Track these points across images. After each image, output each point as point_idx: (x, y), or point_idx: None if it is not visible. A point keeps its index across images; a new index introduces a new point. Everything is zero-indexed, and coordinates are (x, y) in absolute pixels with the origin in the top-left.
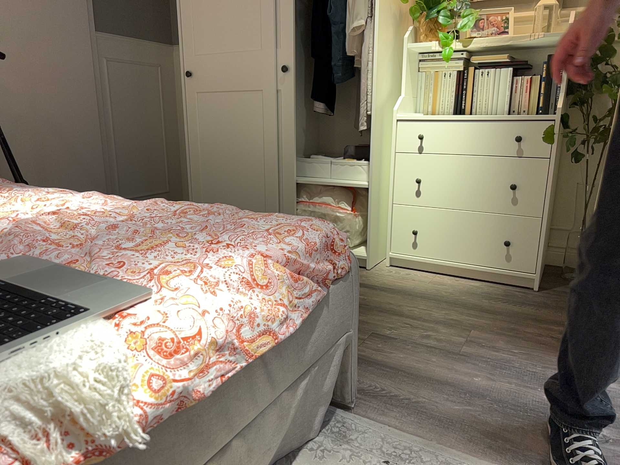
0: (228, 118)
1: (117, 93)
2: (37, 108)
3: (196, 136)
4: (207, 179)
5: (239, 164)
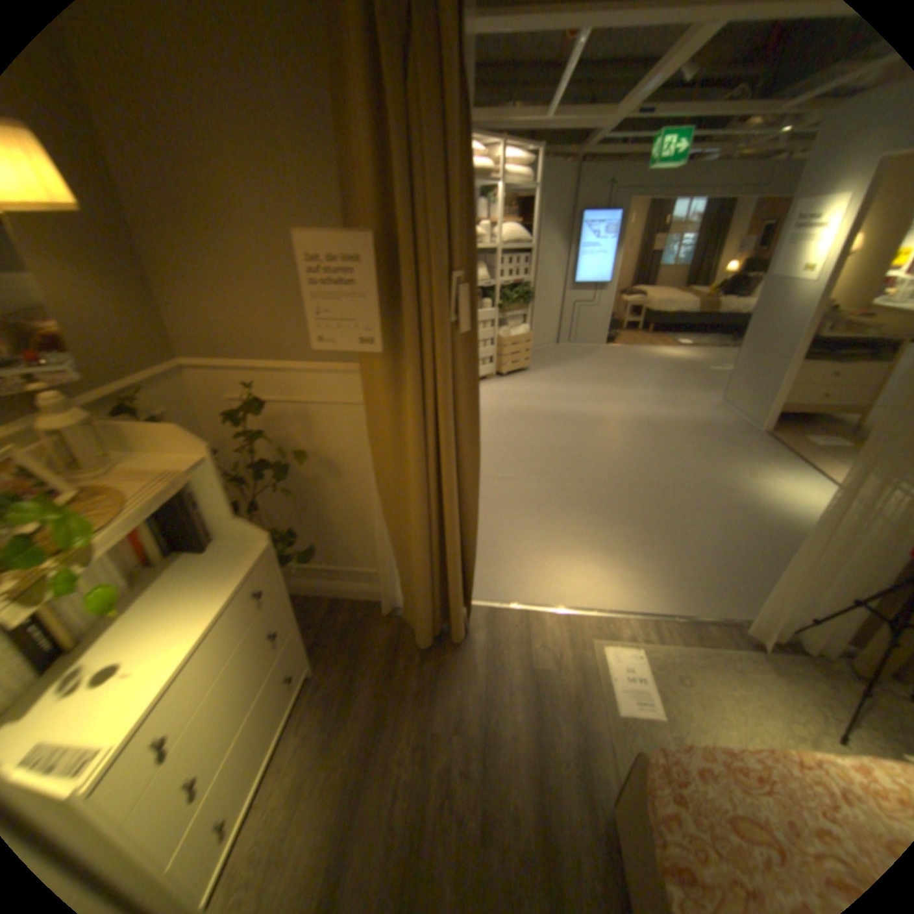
0: None
1: None
2: None
3: None
4: None
5: None
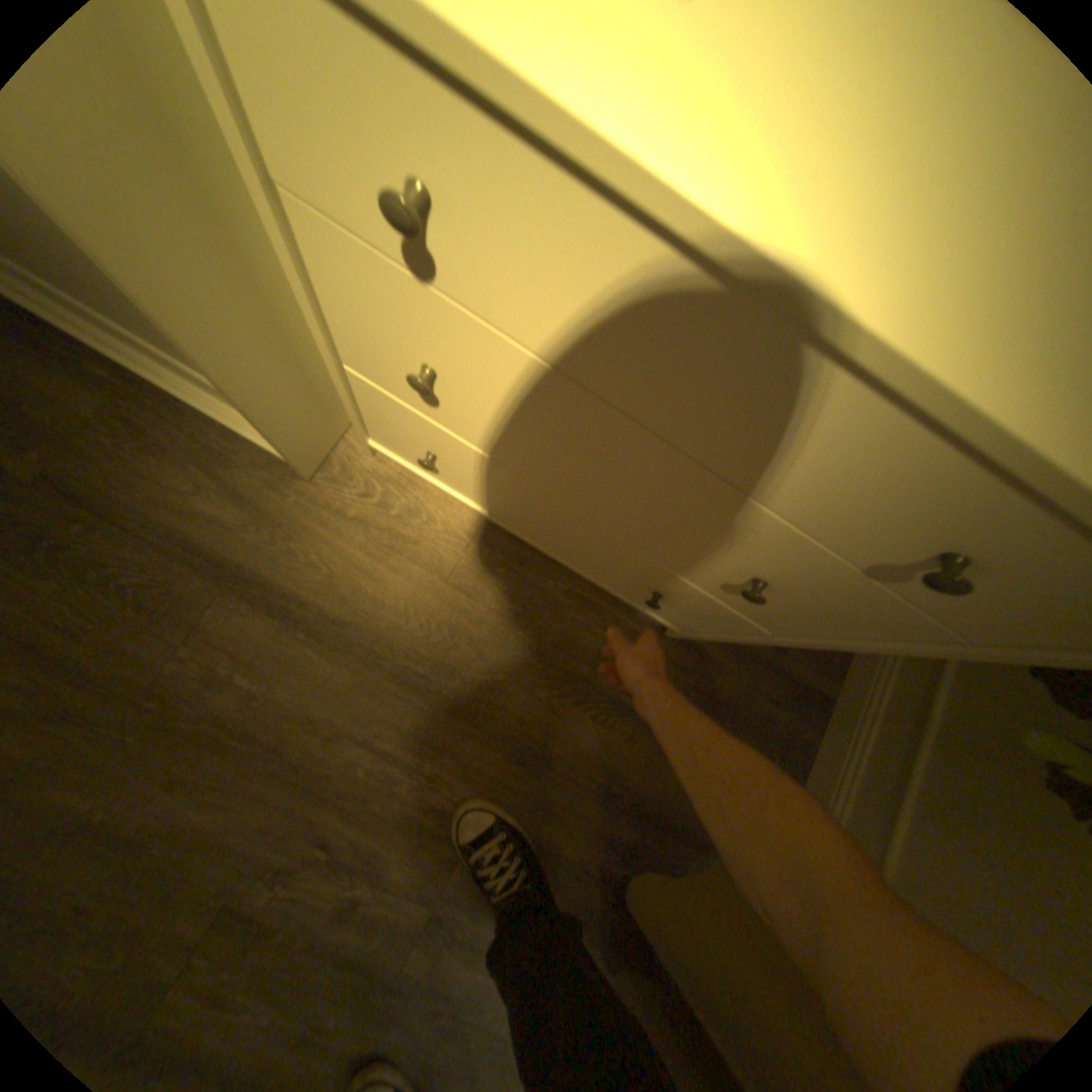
0: None
1: None
2: None
3: None
4: None
5: None
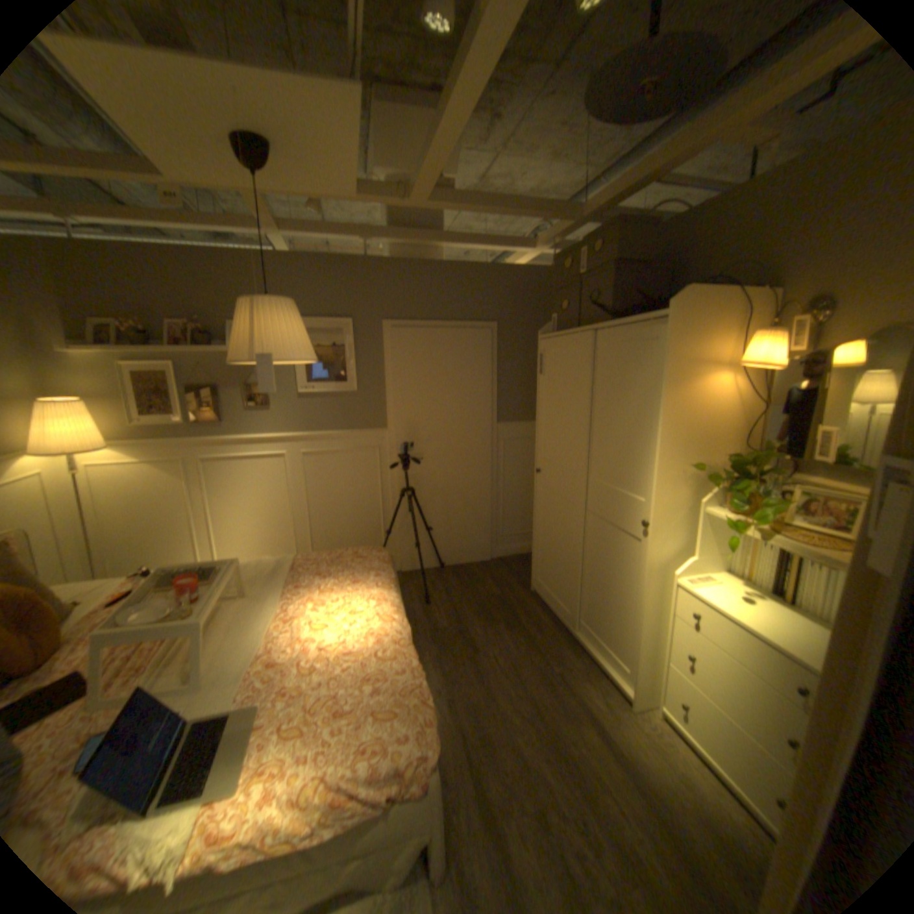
0: (556, 515)
1: (508, 462)
2: (447, 479)
3: (538, 517)
4: (542, 552)
5: (559, 554)
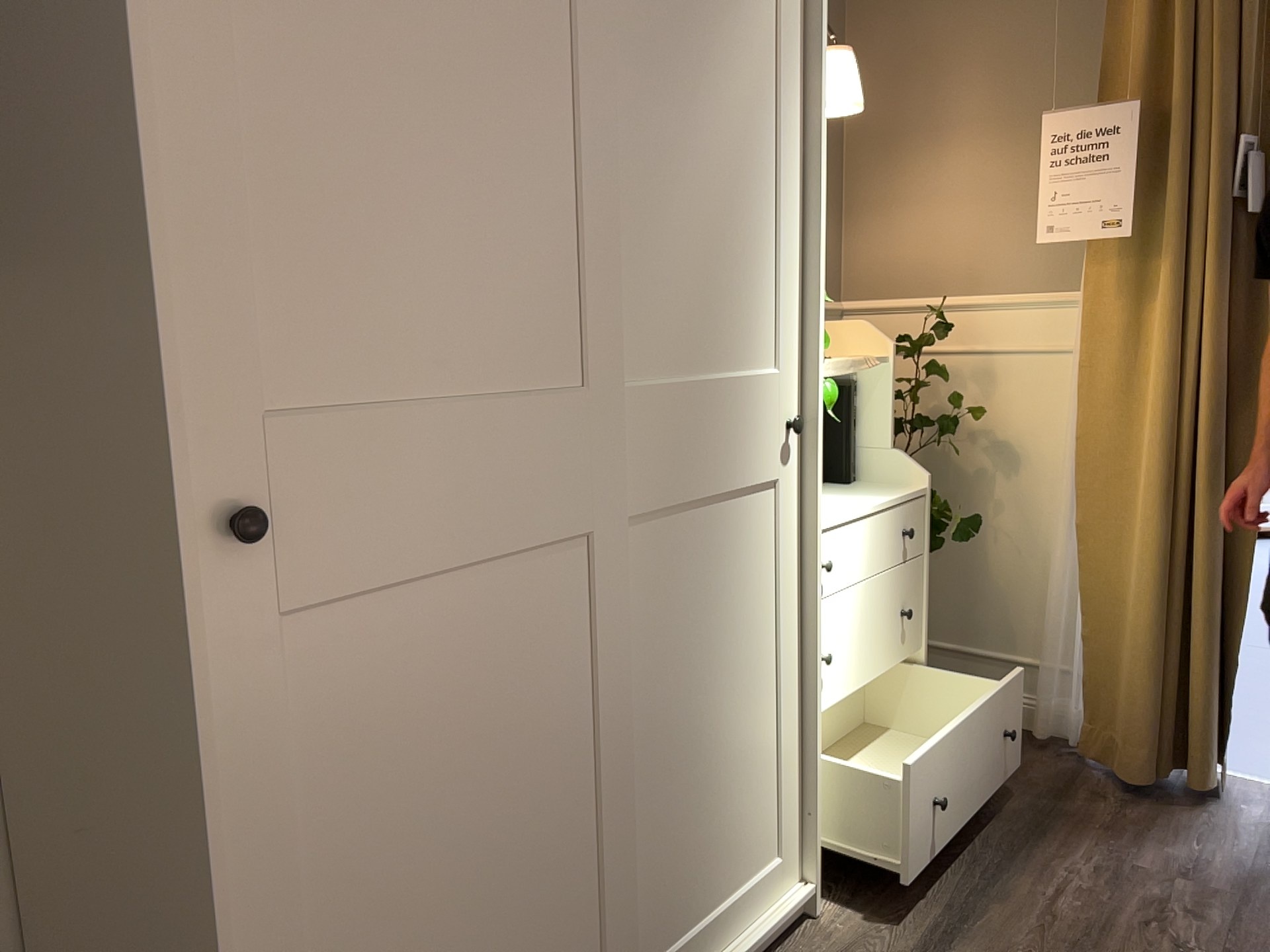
0: (471, 676)
1: None
2: None
3: (302, 834)
4: None
5: (517, 845)
